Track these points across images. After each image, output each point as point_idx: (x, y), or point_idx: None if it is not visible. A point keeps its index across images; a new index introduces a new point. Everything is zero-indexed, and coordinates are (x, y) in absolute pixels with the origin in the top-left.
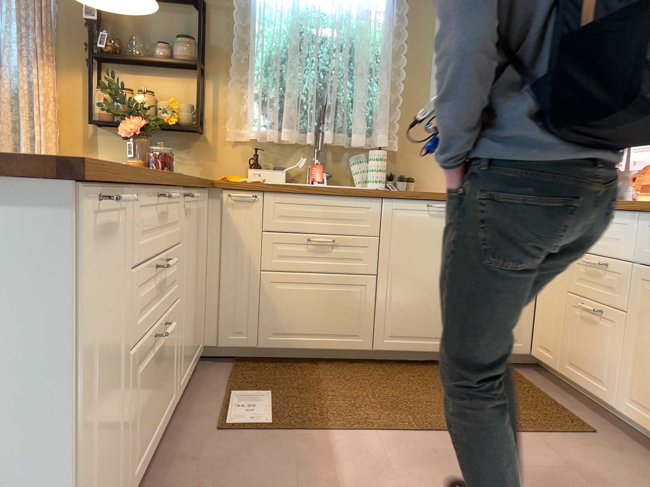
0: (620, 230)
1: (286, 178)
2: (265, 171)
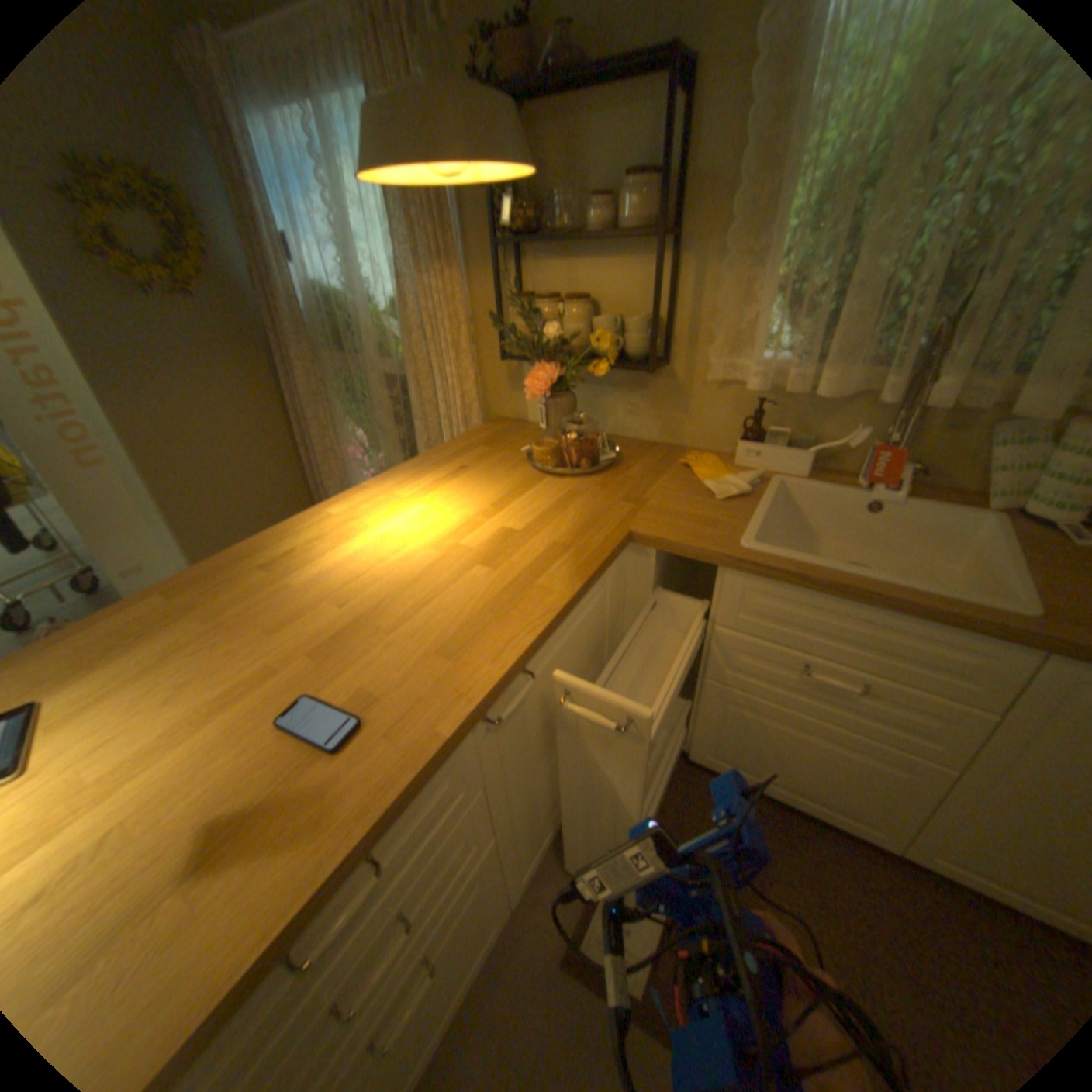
0: None
1: (814, 463)
2: (772, 449)
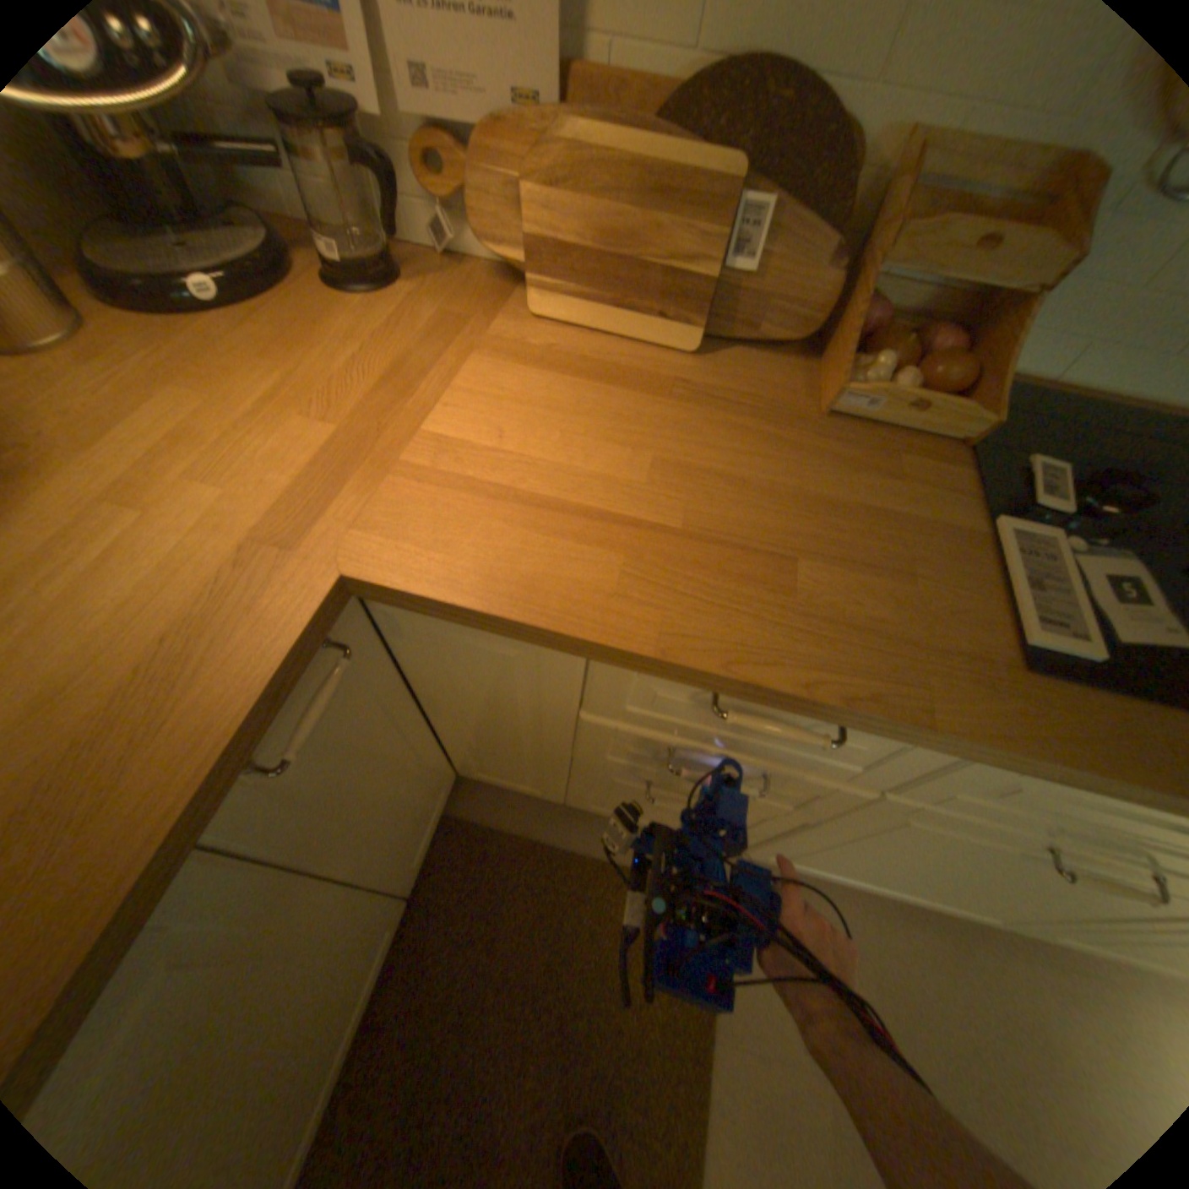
0: (862, 744)
1: None
2: None
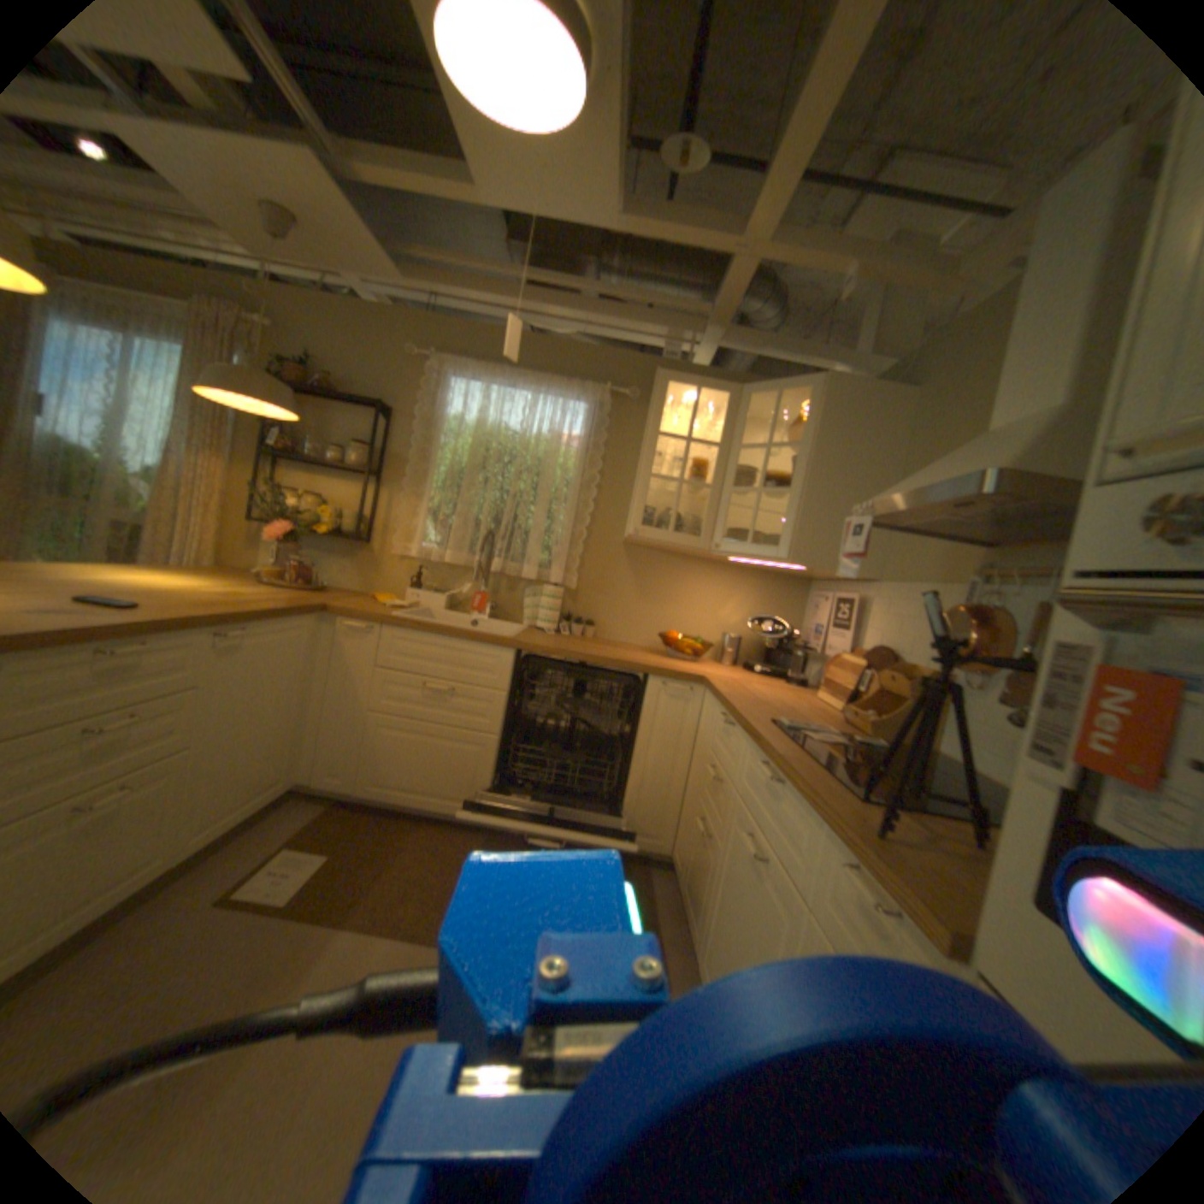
0: (734, 744)
1: (448, 604)
2: (425, 594)
